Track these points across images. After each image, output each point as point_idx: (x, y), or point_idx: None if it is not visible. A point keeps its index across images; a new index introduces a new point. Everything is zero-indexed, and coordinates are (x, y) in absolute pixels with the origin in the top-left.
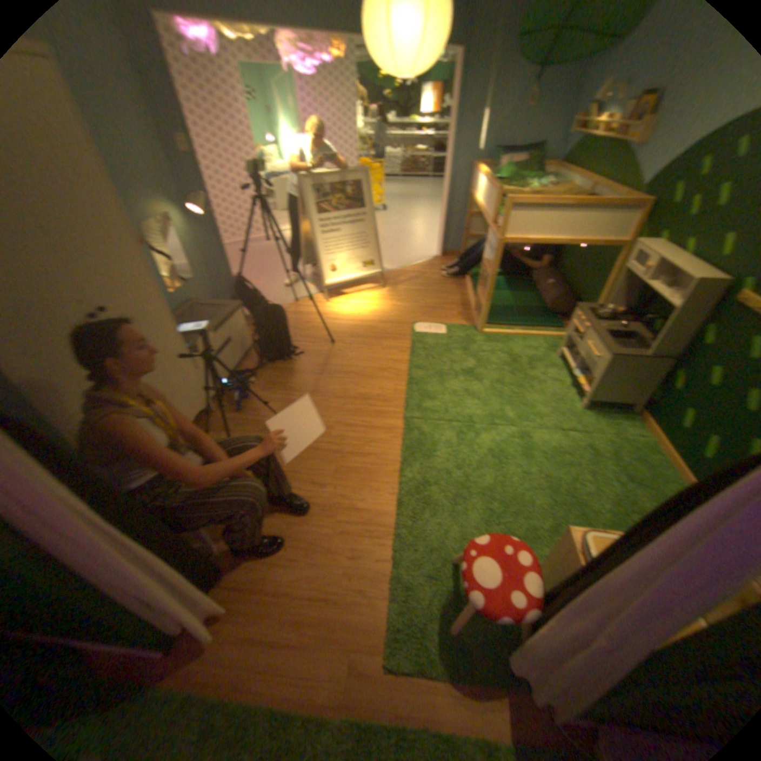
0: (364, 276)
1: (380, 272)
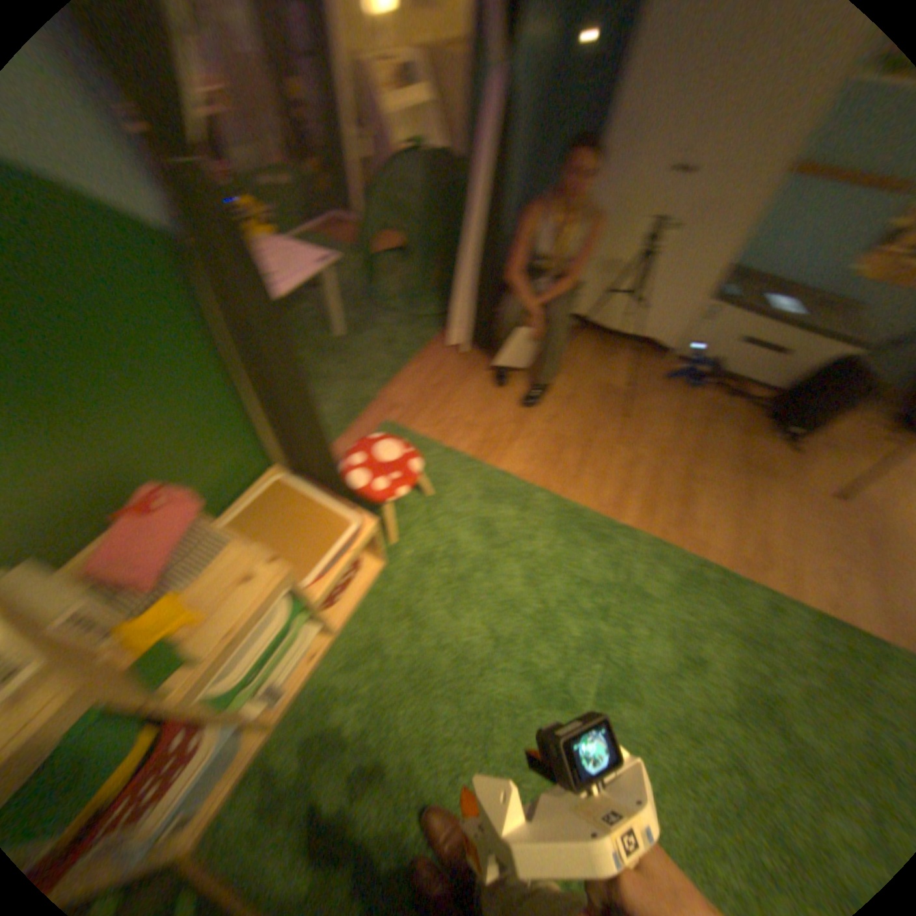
0: None
1: None
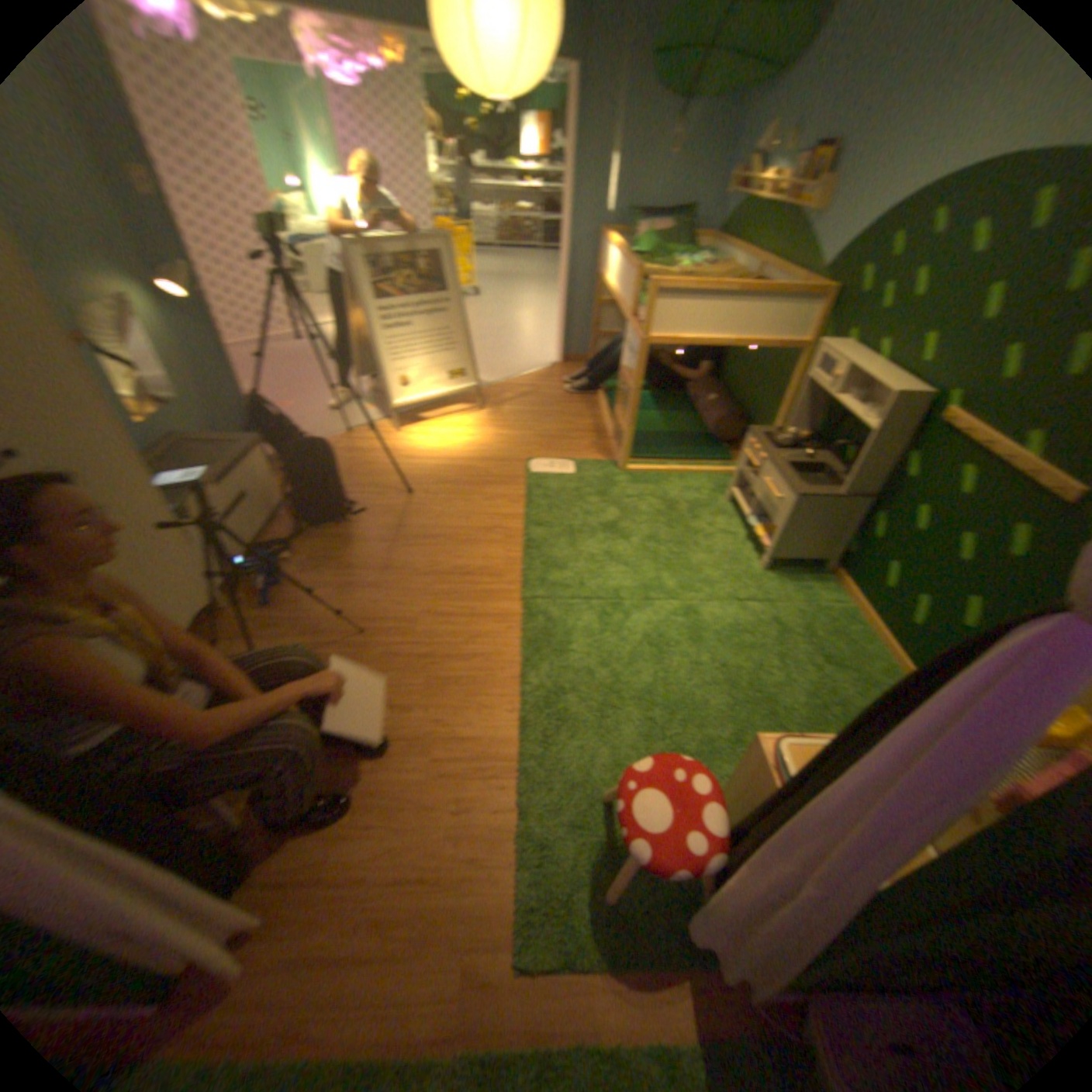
0: (452, 392)
1: (475, 386)
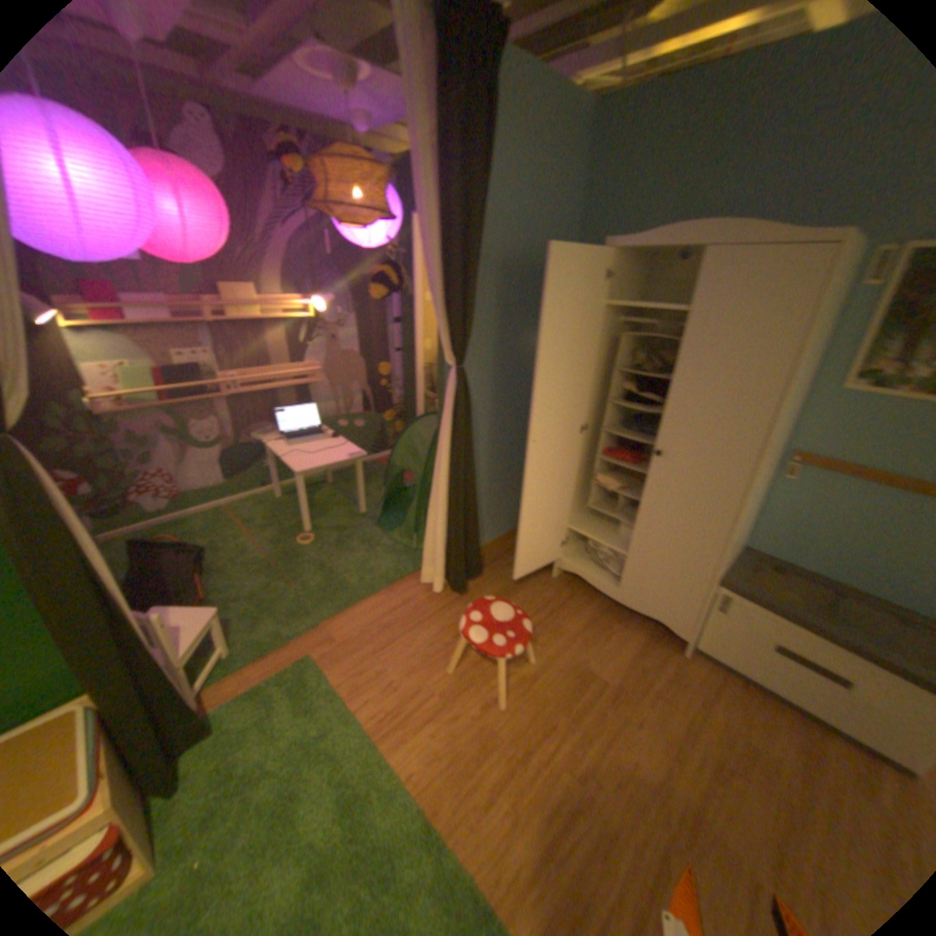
0: None
1: None
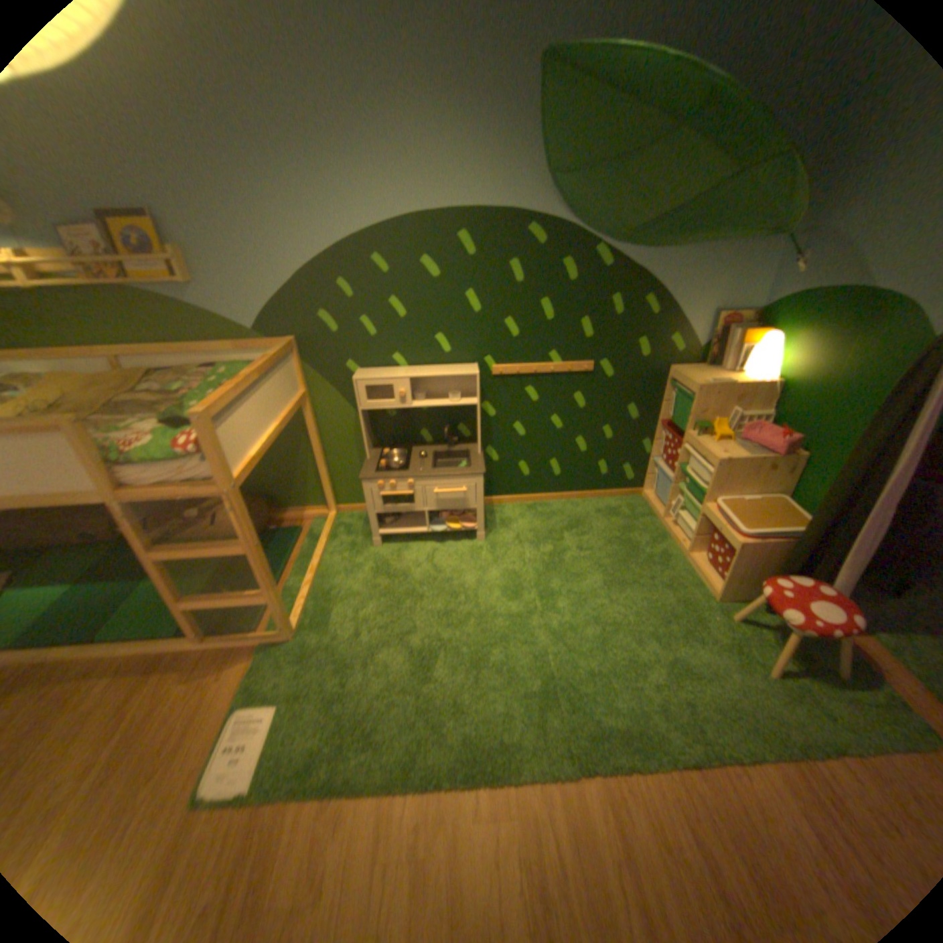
0: None
1: None
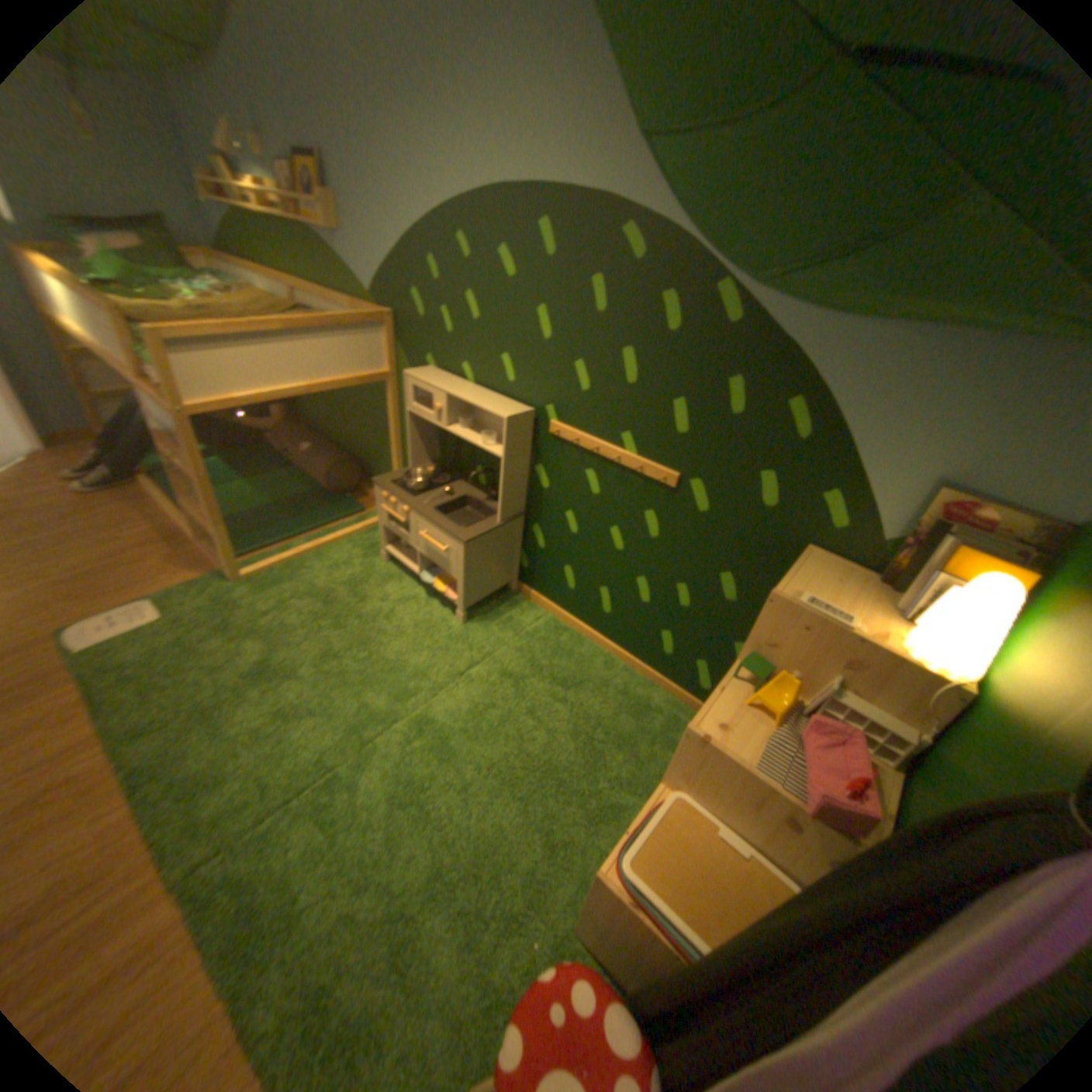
0: None
1: None
